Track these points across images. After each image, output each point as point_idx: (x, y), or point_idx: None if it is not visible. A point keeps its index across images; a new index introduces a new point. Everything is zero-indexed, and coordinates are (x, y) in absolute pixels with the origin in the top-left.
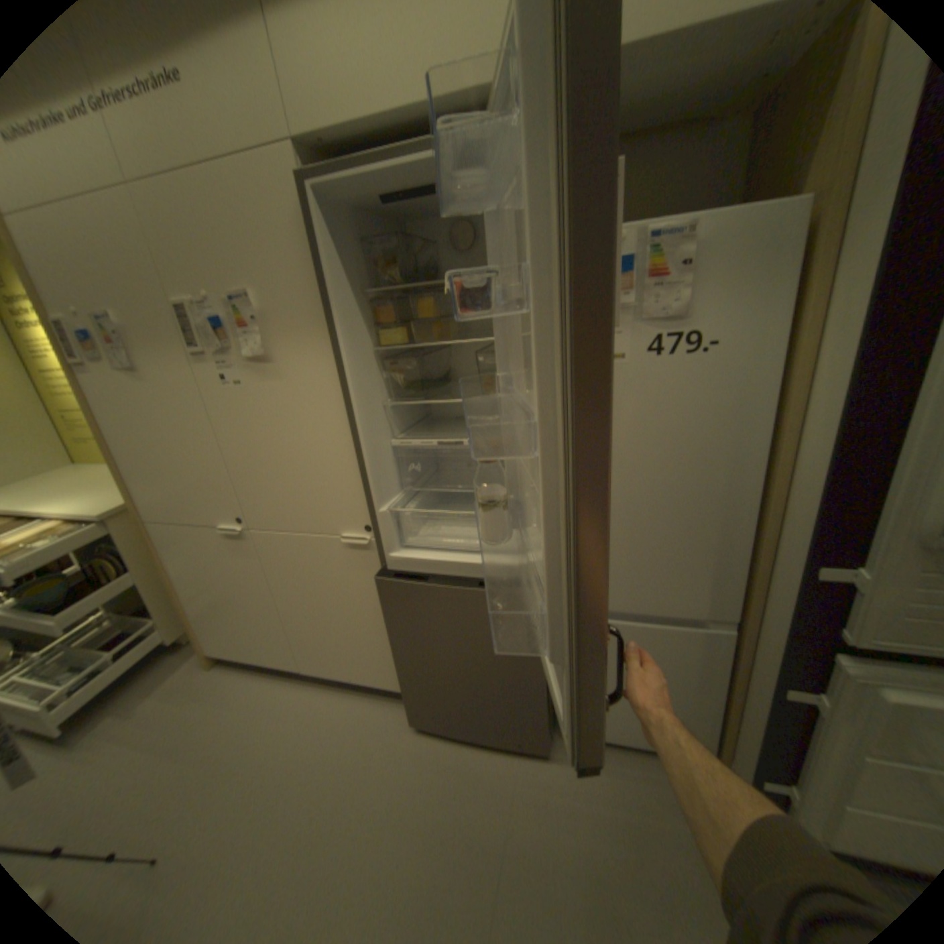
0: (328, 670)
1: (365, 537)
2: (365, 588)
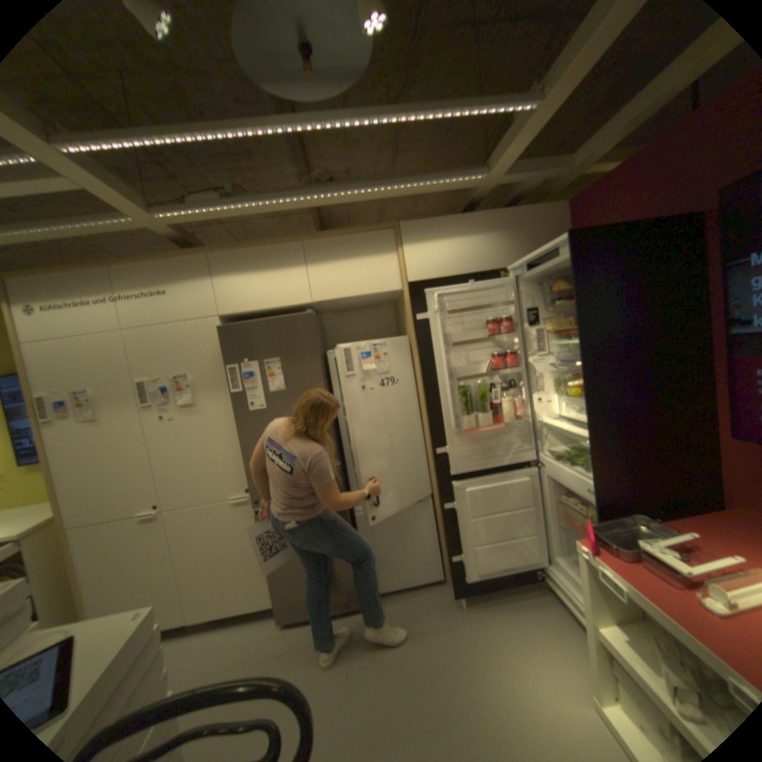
0: (211, 611)
1: (246, 497)
2: (244, 532)
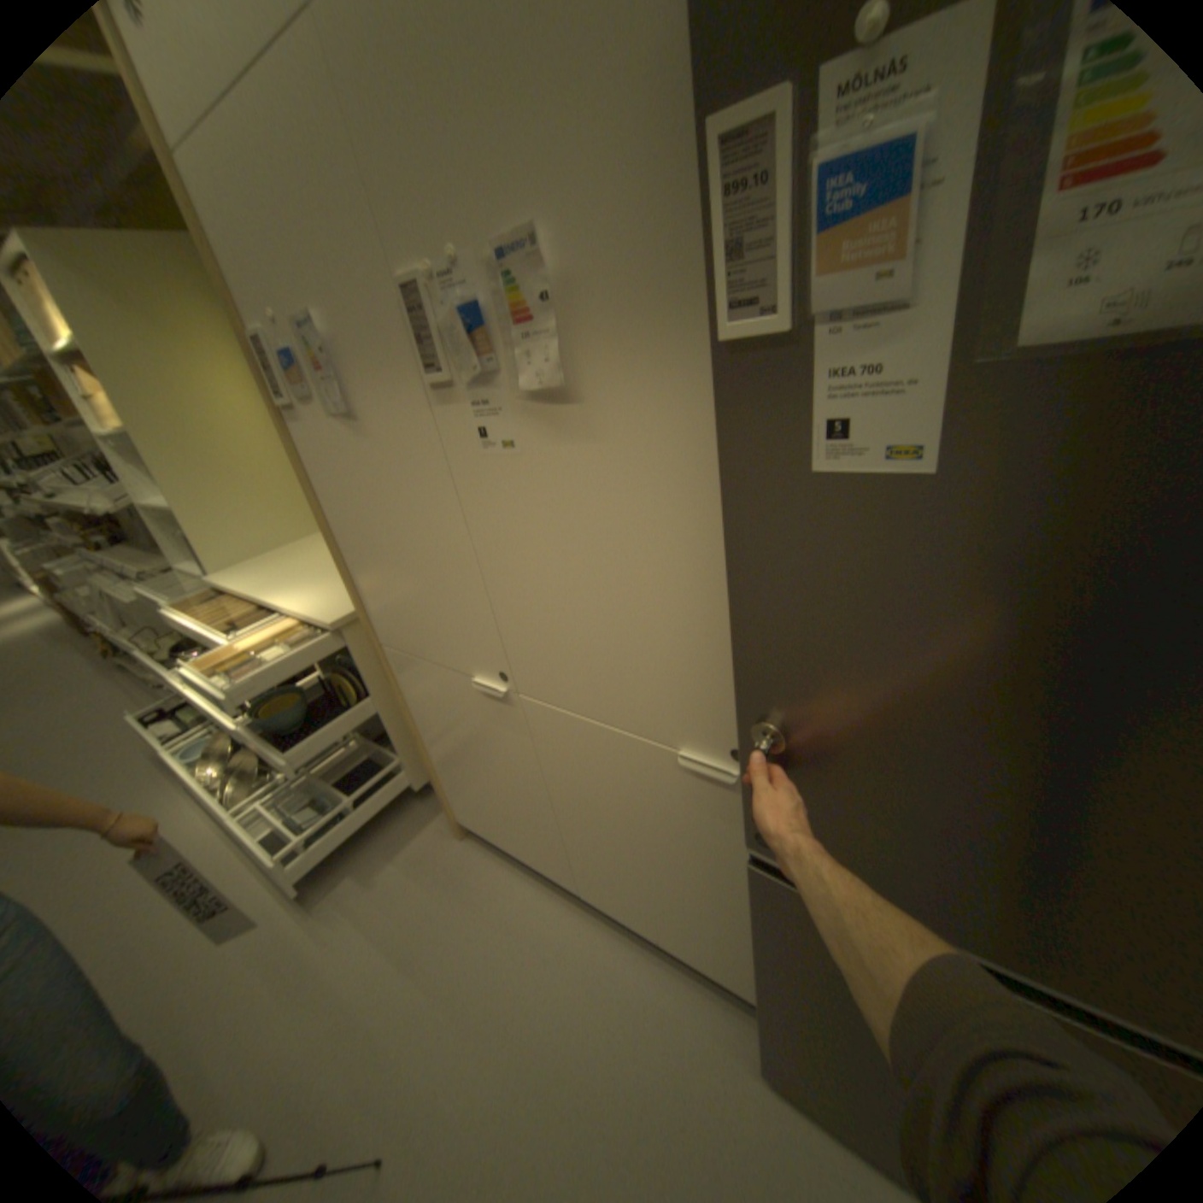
0: (625, 915)
1: (730, 771)
2: (711, 843)
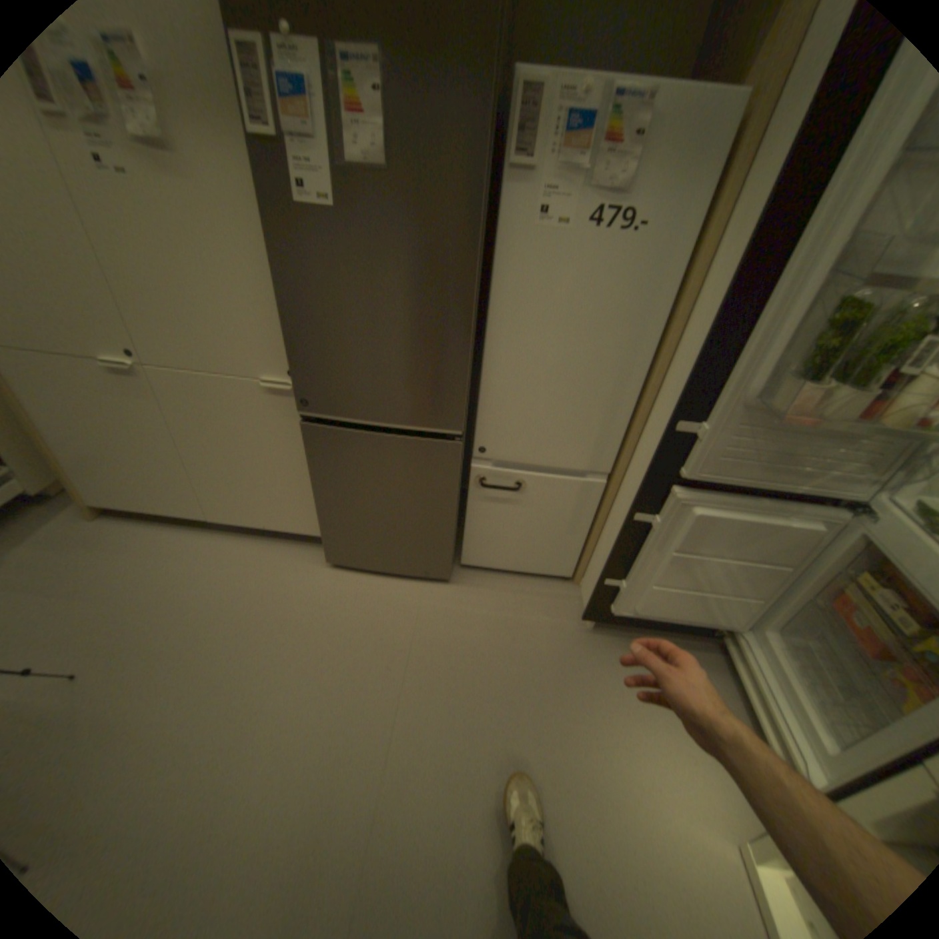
0: (241, 517)
1: (289, 384)
2: (286, 437)
